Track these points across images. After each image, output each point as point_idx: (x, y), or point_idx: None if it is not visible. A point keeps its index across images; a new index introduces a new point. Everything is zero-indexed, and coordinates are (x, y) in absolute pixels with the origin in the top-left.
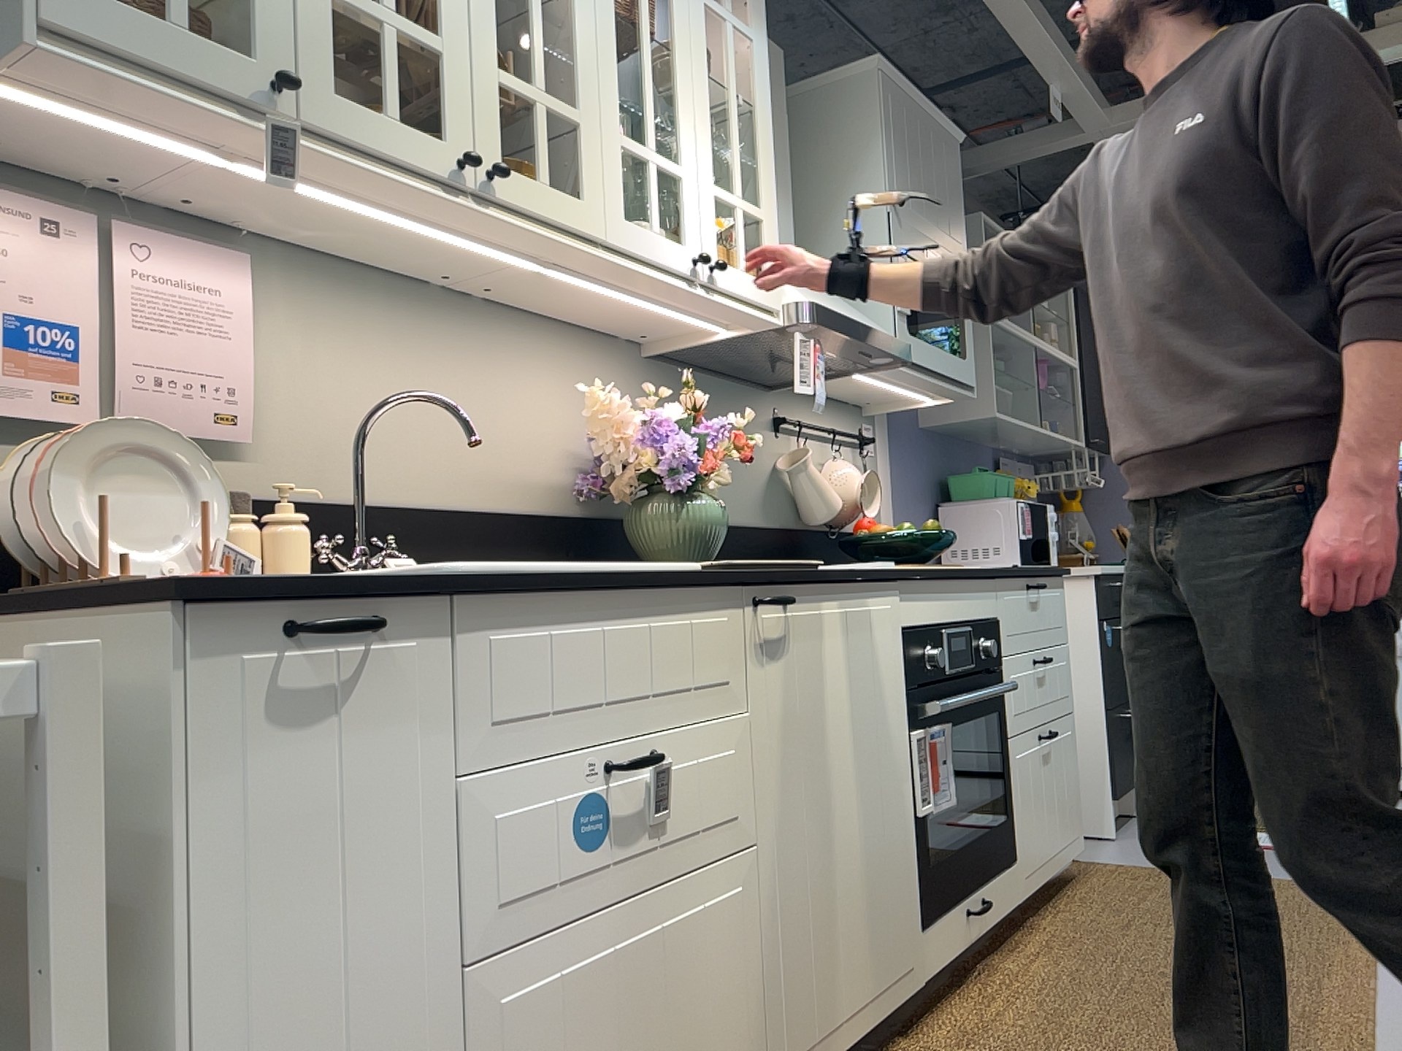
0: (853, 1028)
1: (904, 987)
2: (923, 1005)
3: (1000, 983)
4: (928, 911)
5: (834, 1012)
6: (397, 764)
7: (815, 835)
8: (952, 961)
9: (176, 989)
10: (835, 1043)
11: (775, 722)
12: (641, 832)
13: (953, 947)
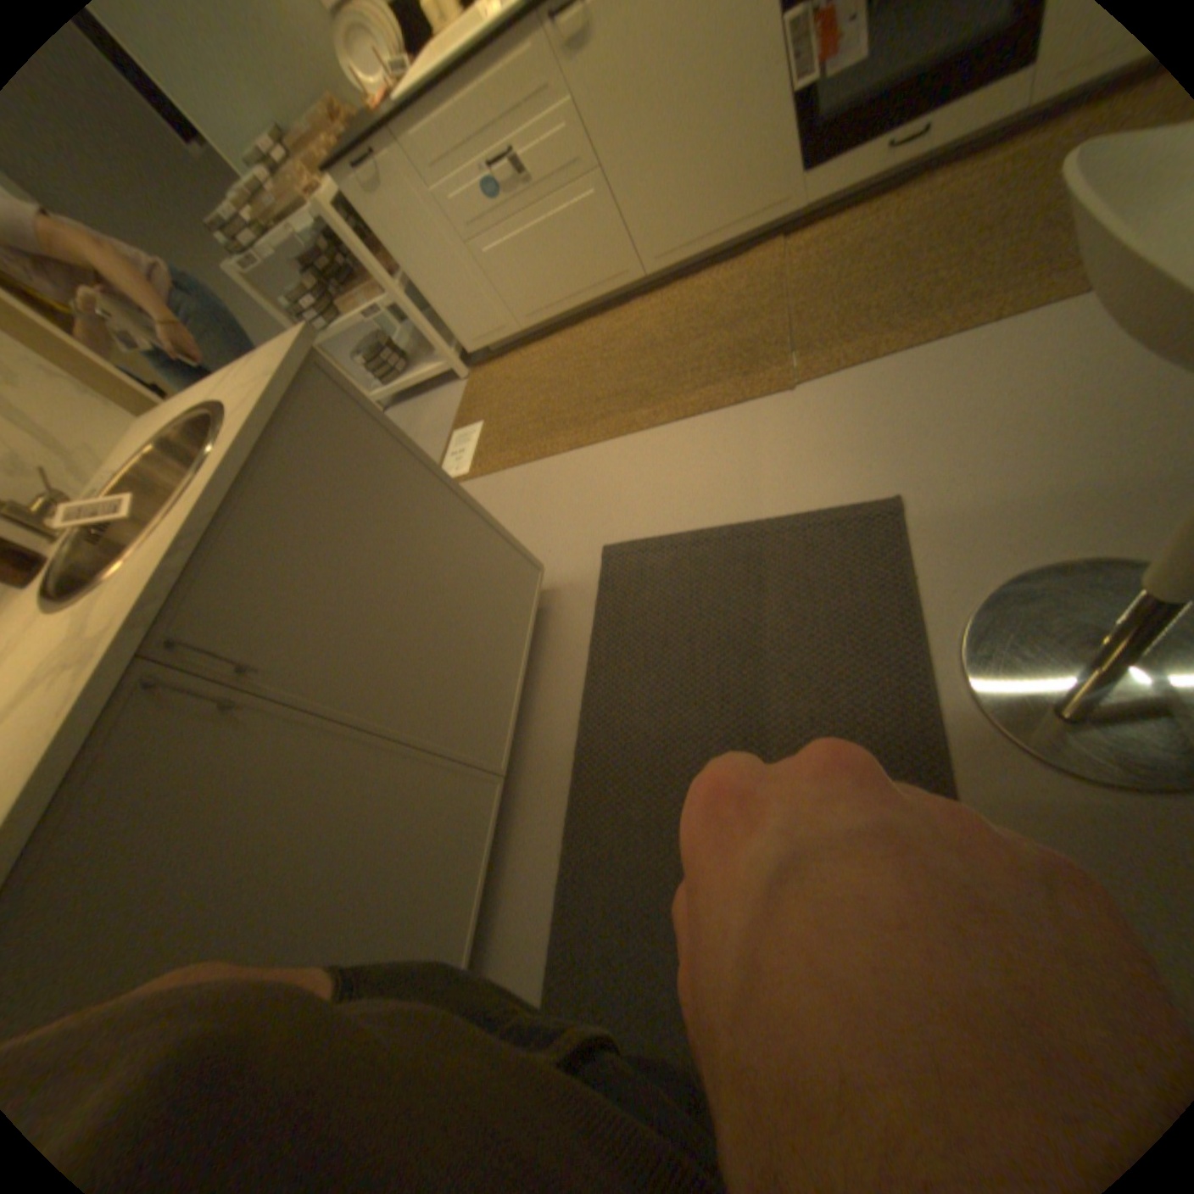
0: (715, 236)
1: (776, 209)
2: (845, 205)
3: (908, 195)
4: (815, 155)
5: (692, 231)
6: (408, 189)
7: (652, 144)
8: (856, 181)
9: (395, 255)
10: (697, 244)
11: (594, 88)
12: (519, 181)
13: (855, 173)
